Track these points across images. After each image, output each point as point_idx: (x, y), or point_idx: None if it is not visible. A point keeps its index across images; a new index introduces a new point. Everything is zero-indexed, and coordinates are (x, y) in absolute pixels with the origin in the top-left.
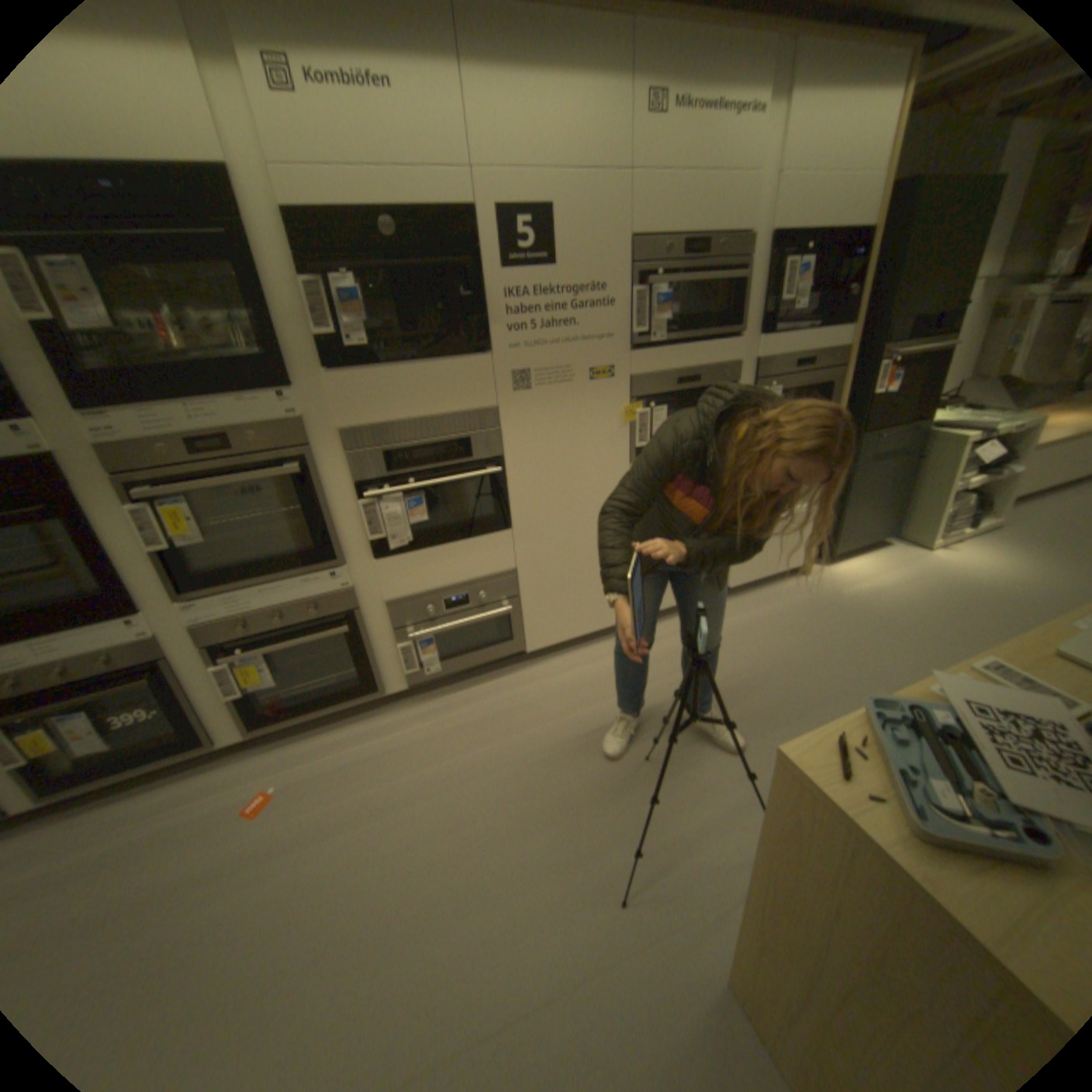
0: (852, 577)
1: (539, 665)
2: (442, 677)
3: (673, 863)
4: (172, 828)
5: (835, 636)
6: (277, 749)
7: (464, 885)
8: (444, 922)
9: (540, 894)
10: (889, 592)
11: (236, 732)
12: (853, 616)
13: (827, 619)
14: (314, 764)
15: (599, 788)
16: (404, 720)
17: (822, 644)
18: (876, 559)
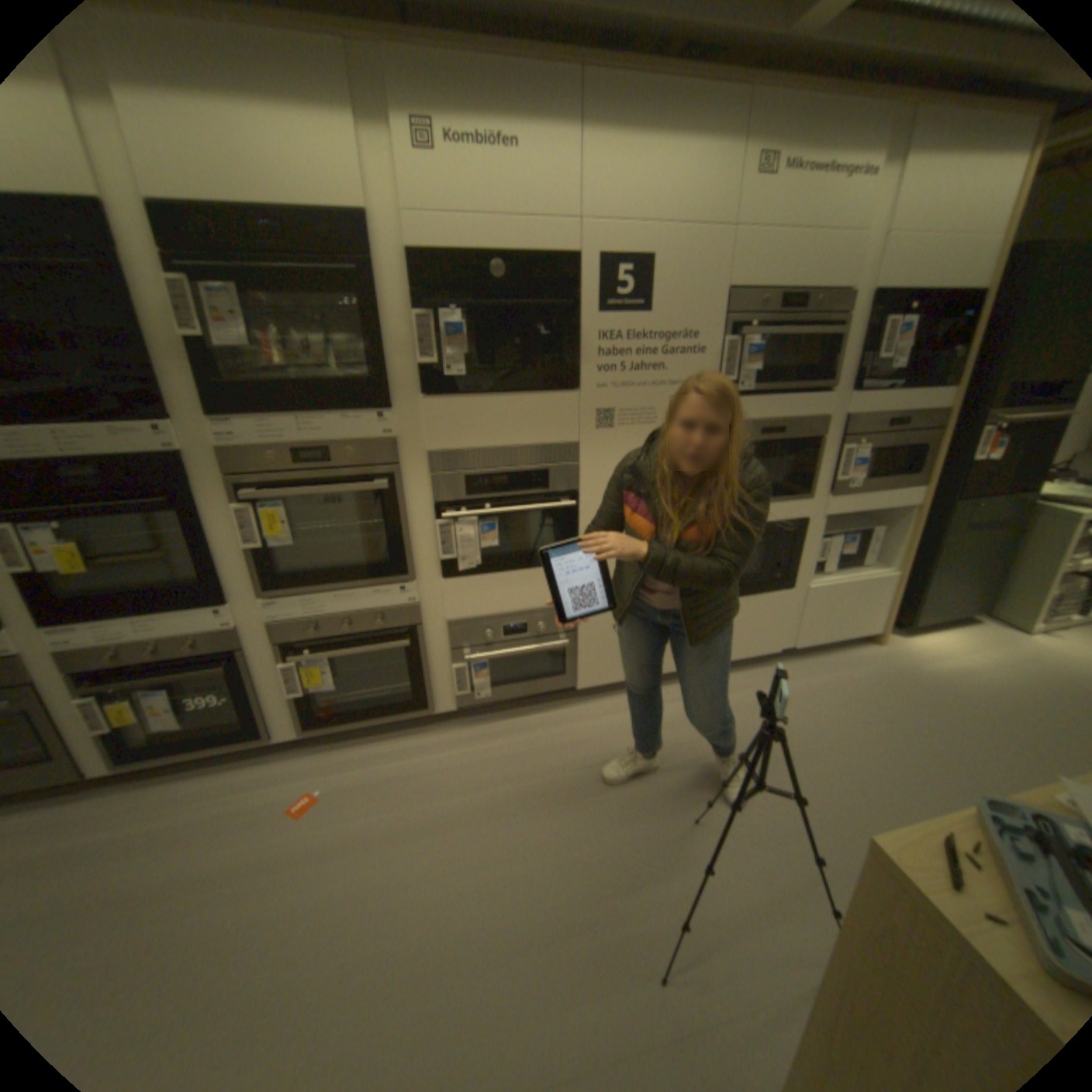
0: (935, 653)
1: (588, 704)
2: (491, 703)
3: (721, 944)
4: (223, 816)
5: (914, 716)
6: (326, 753)
7: (495, 927)
8: (473, 963)
9: (574, 952)
10: (979, 675)
11: (292, 730)
12: (936, 697)
13: (906, 696)
14: (359, 773)
15: (644, 846)
16: (449, 742)
17: (899, 723)
18: (964, 636)
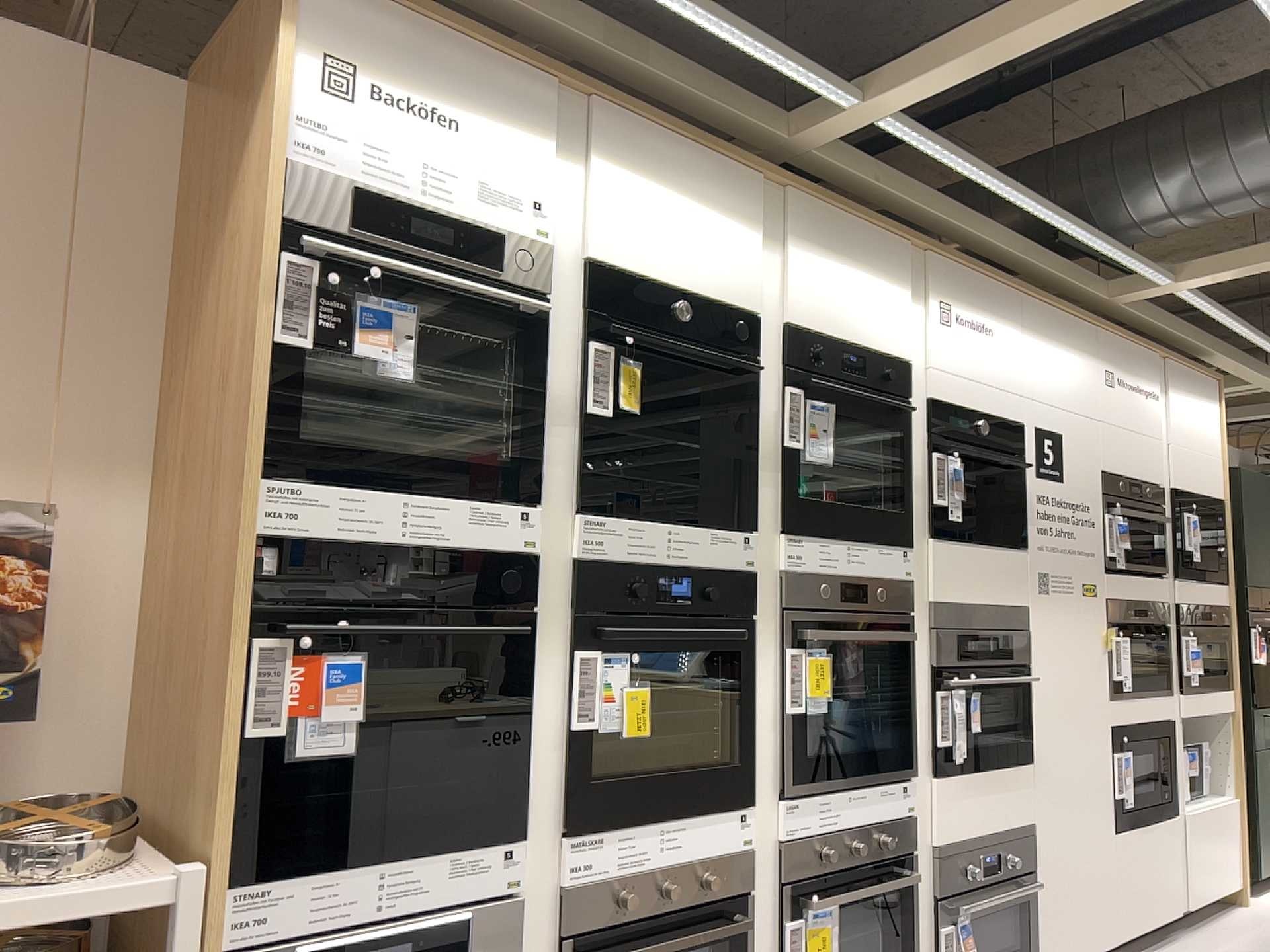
0: None
1: None
2: None
3: None
4: None
5: None
6: None
7: None
8: None
9: None
10: None
11: None
12: None
13: None
14: None
15: None
16: None
17: None
18: None
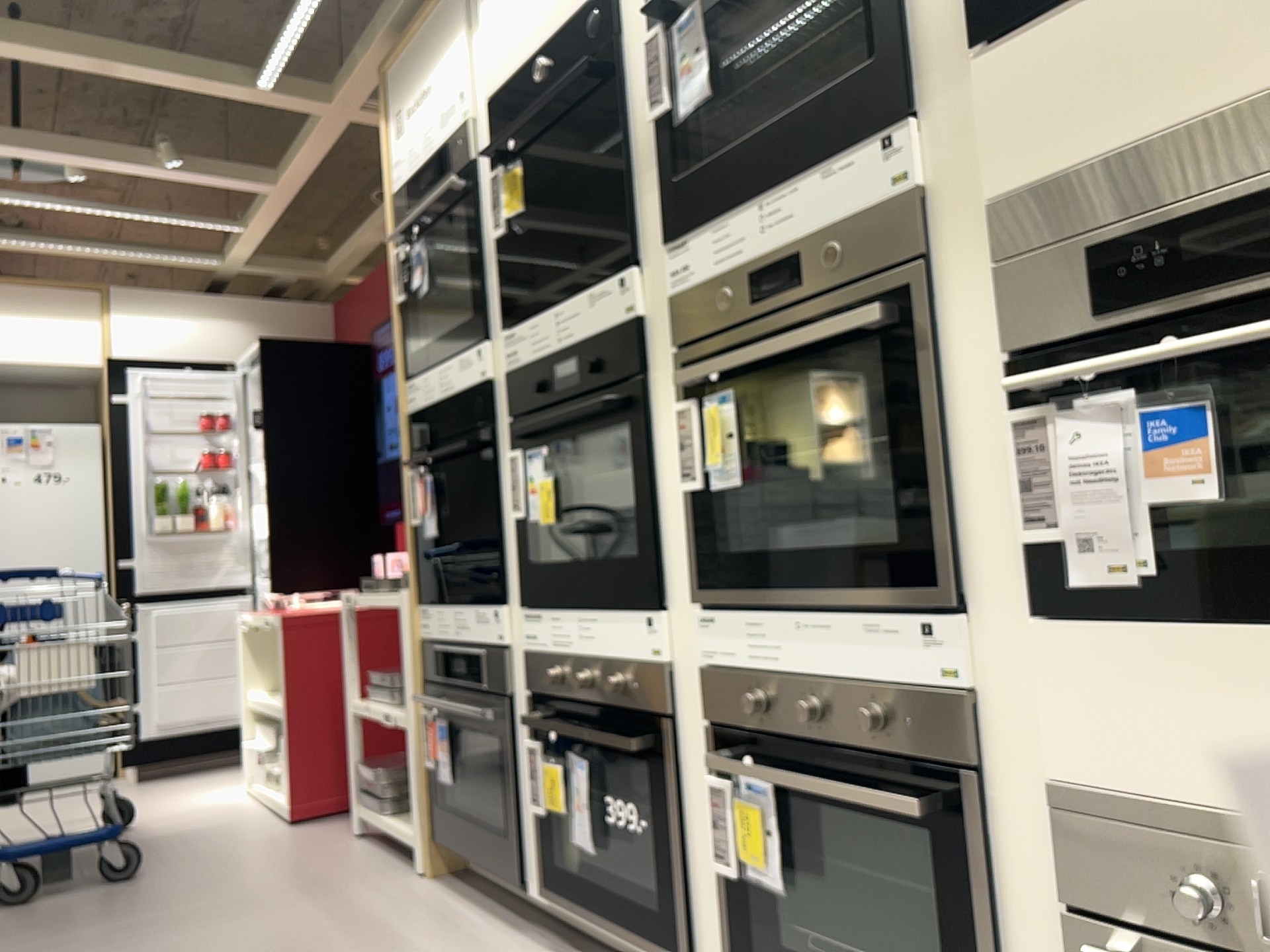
0: None
1: None
2: None
3: None
4: None
5: None
6: None
7: None
8: None
9: None
10: None
11: None
12: None
13: None
14: None
15: None
16: None
17: None
18: None
